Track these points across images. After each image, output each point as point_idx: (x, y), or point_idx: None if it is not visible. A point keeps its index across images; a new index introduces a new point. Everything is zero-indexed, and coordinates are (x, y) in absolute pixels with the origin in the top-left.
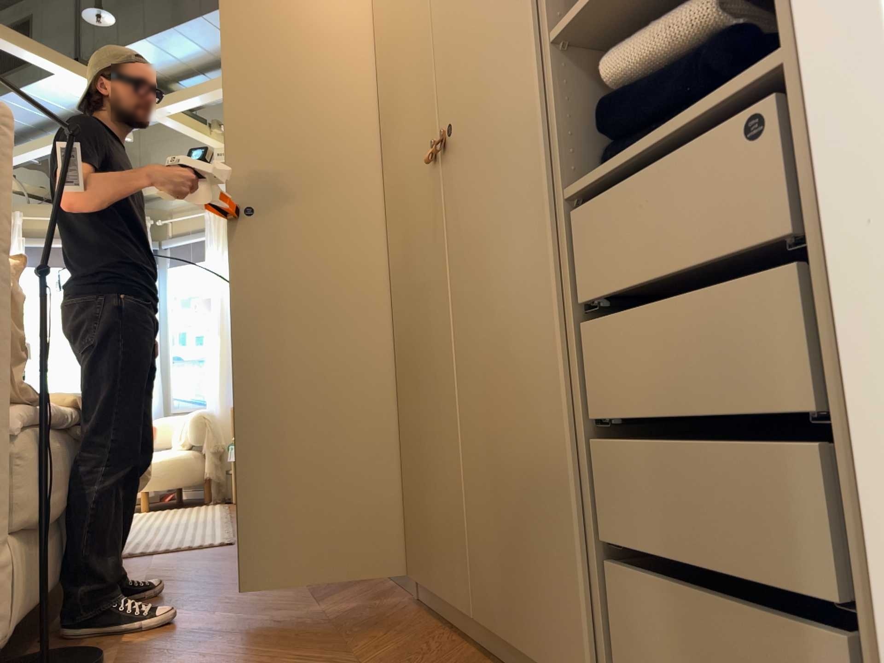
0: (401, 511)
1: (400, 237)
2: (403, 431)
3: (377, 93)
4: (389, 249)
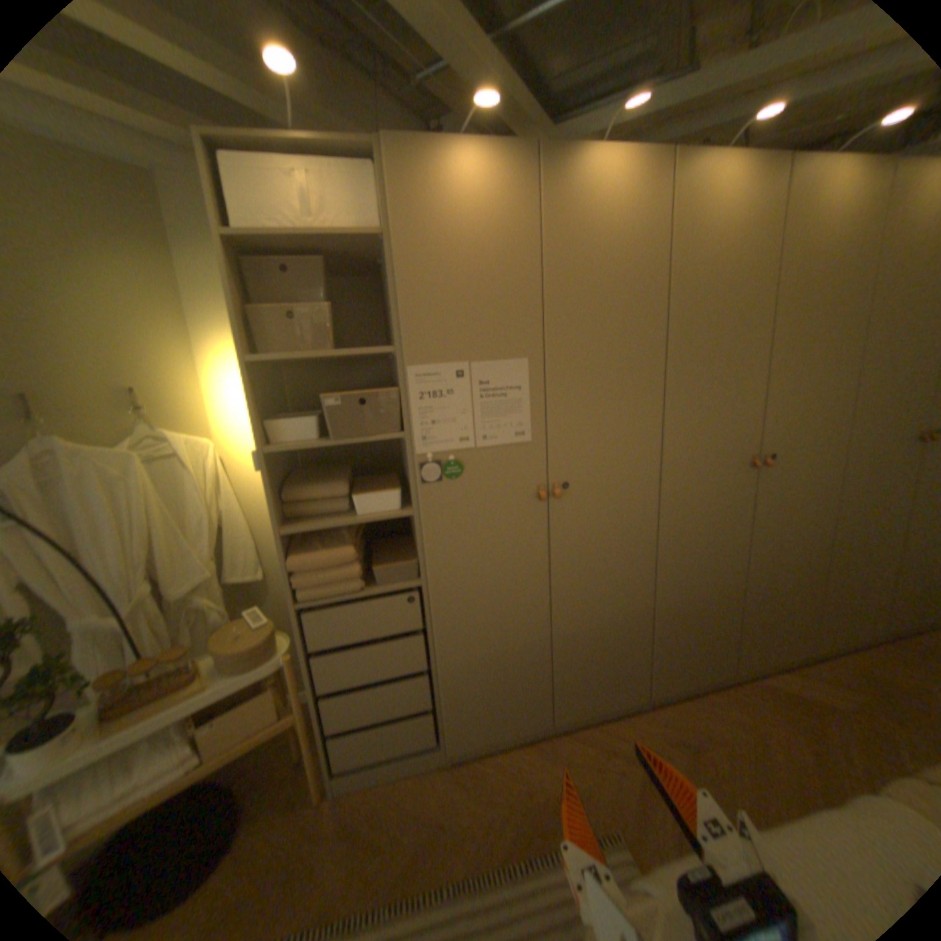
0: (810, 633)
1: (864, 470)
2: (829, 586)
3: (858, 352)
4: (843, 474)
